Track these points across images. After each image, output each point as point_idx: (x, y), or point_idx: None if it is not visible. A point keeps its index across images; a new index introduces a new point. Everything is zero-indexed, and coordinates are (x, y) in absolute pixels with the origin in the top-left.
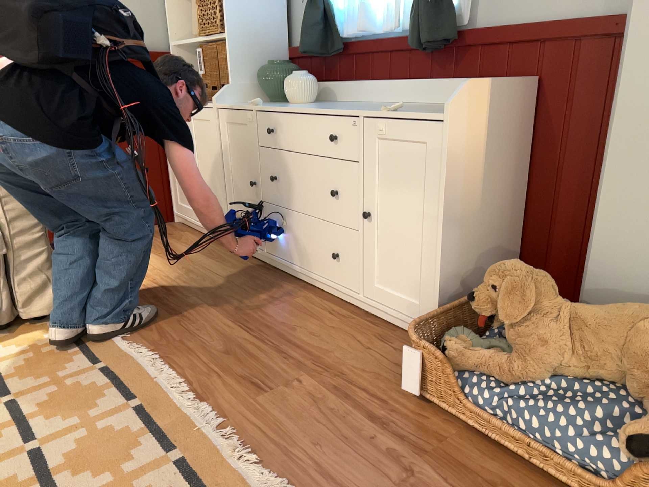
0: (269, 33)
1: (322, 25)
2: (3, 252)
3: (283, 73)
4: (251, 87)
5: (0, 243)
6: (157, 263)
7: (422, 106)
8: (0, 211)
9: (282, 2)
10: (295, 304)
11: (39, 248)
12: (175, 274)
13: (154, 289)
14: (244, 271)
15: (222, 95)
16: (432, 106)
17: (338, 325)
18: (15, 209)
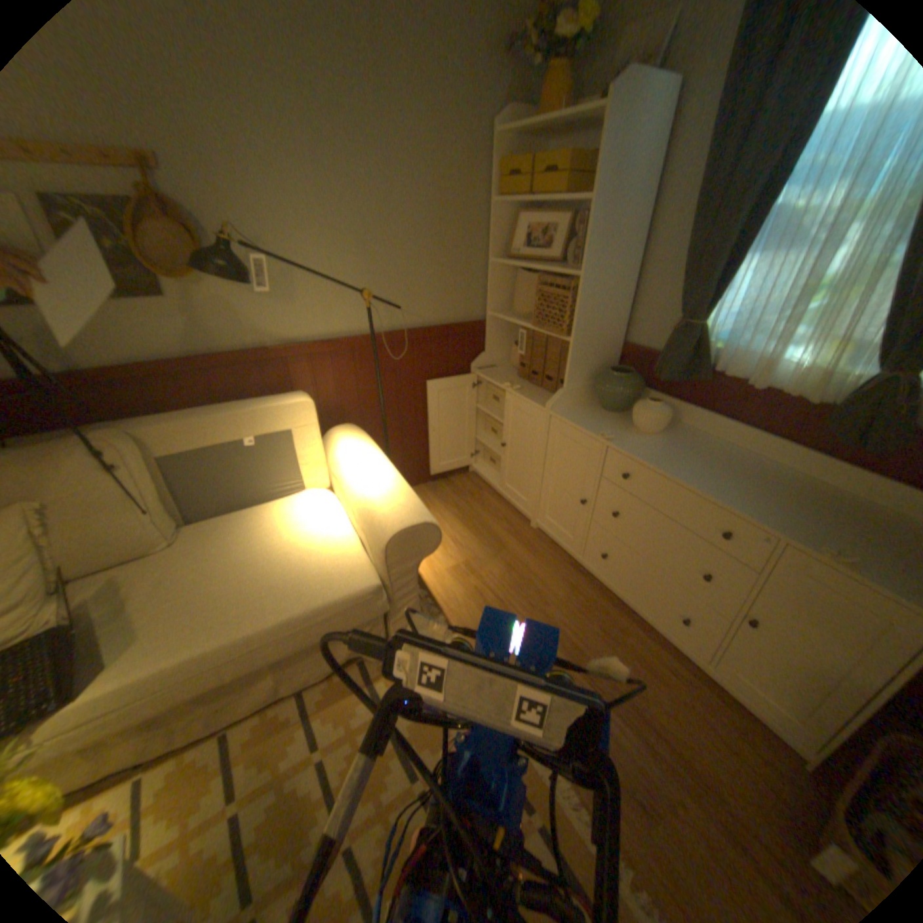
0: (611, 330)
1: (695, 352)
2: (386, 610)
3: (631, 389)
4: (583, 388)
5: (385, 604)
6: (475, 547)
7: (822, 488)
8: (384, 574)
9: (631, 295)
10: (631, 647)
11: (411, 595)
12: (498, 570)
13: (486, 596)
14: (561, 574)
15: (557, 401)
16: (840, 496)
17: (688, 697)
18: (396, 572)
